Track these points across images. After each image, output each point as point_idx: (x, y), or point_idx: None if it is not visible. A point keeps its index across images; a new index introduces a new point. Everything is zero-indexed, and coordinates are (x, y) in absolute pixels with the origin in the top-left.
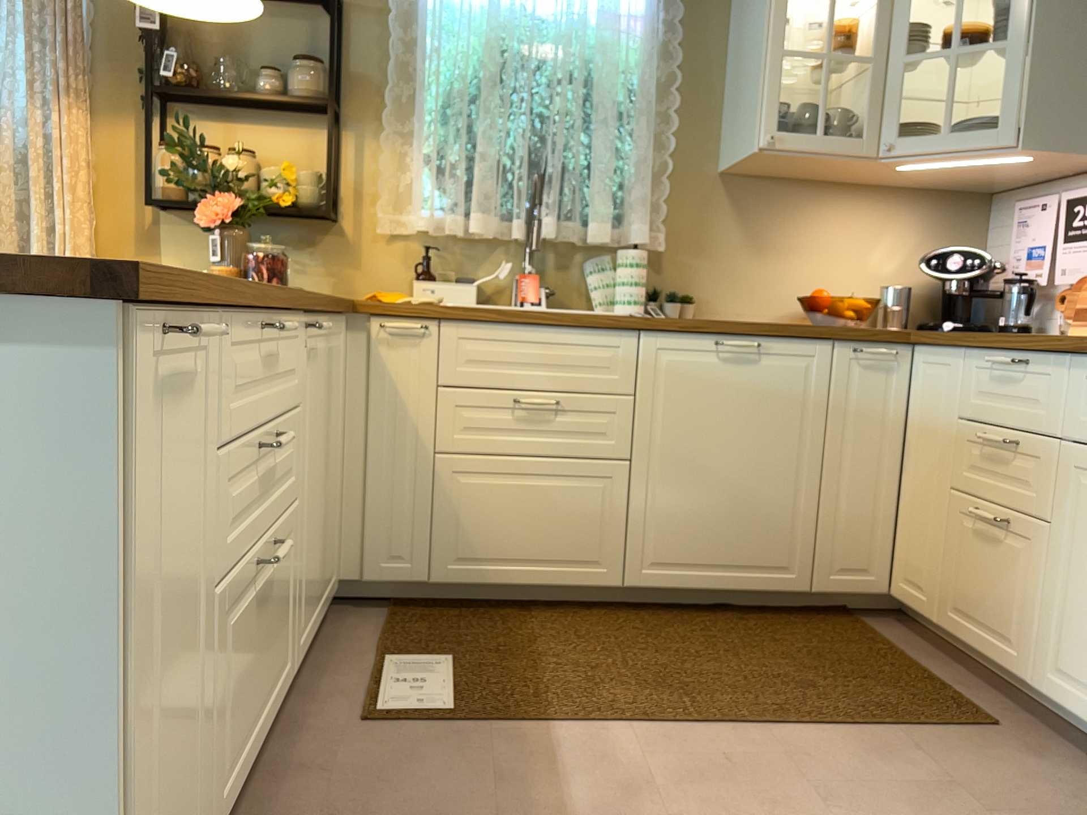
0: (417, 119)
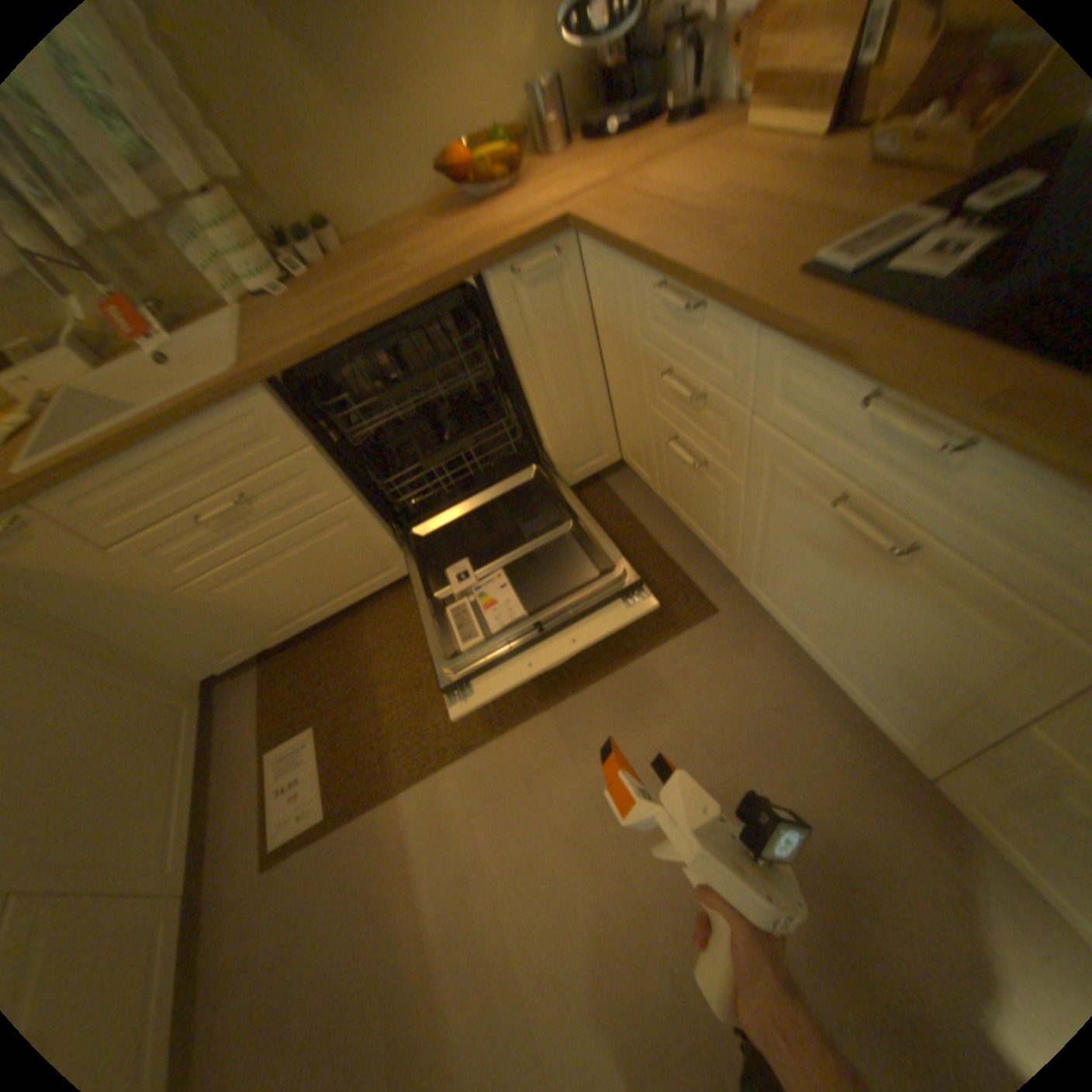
0: None
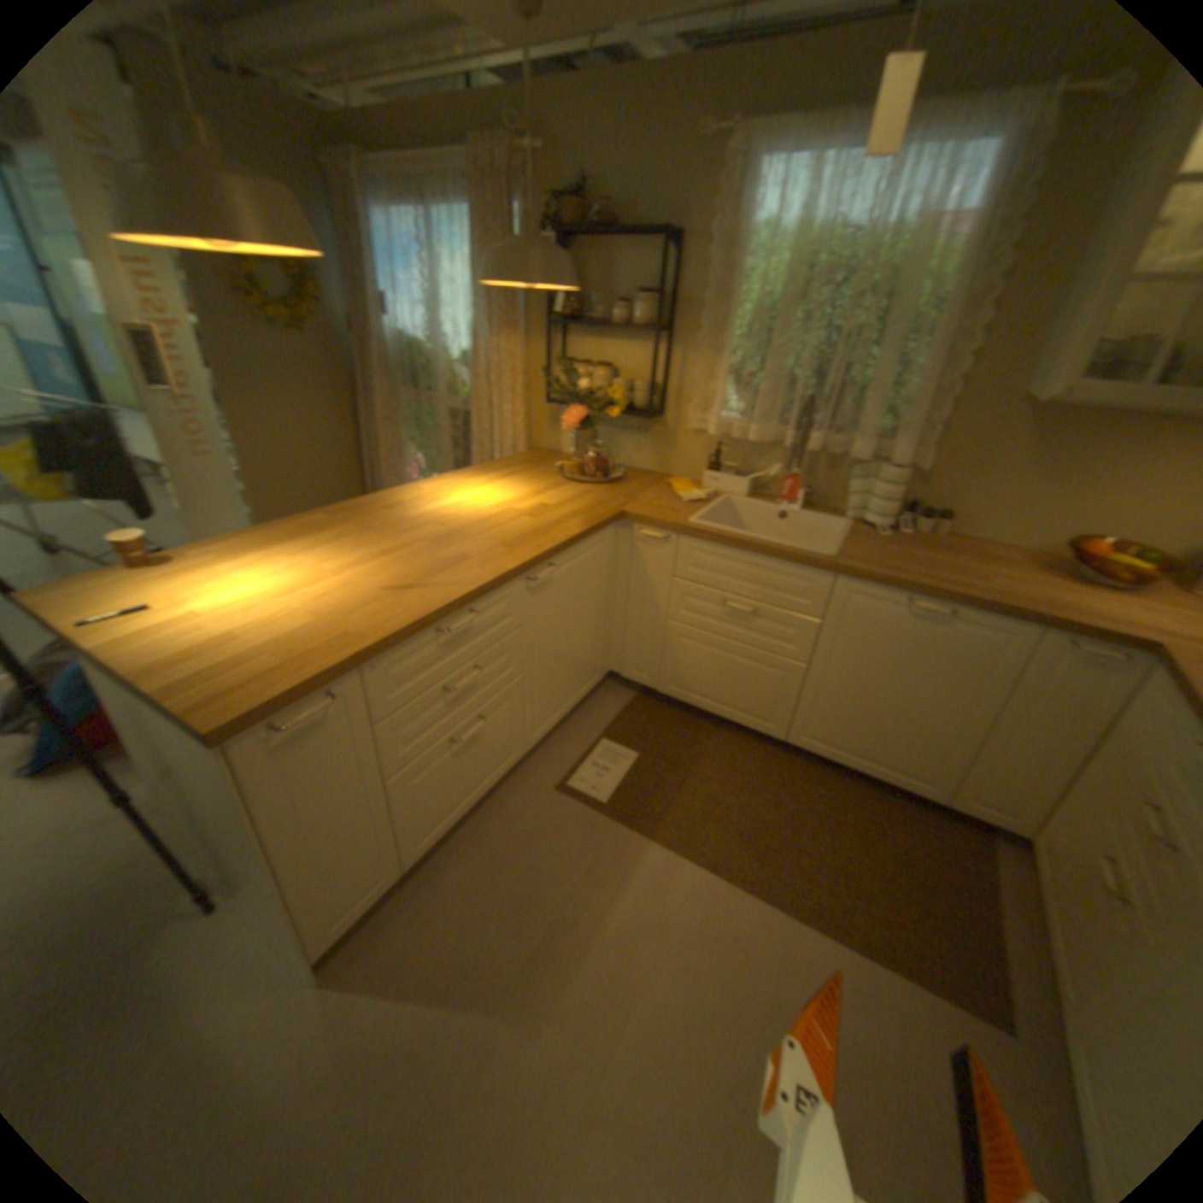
0: (727, 335)
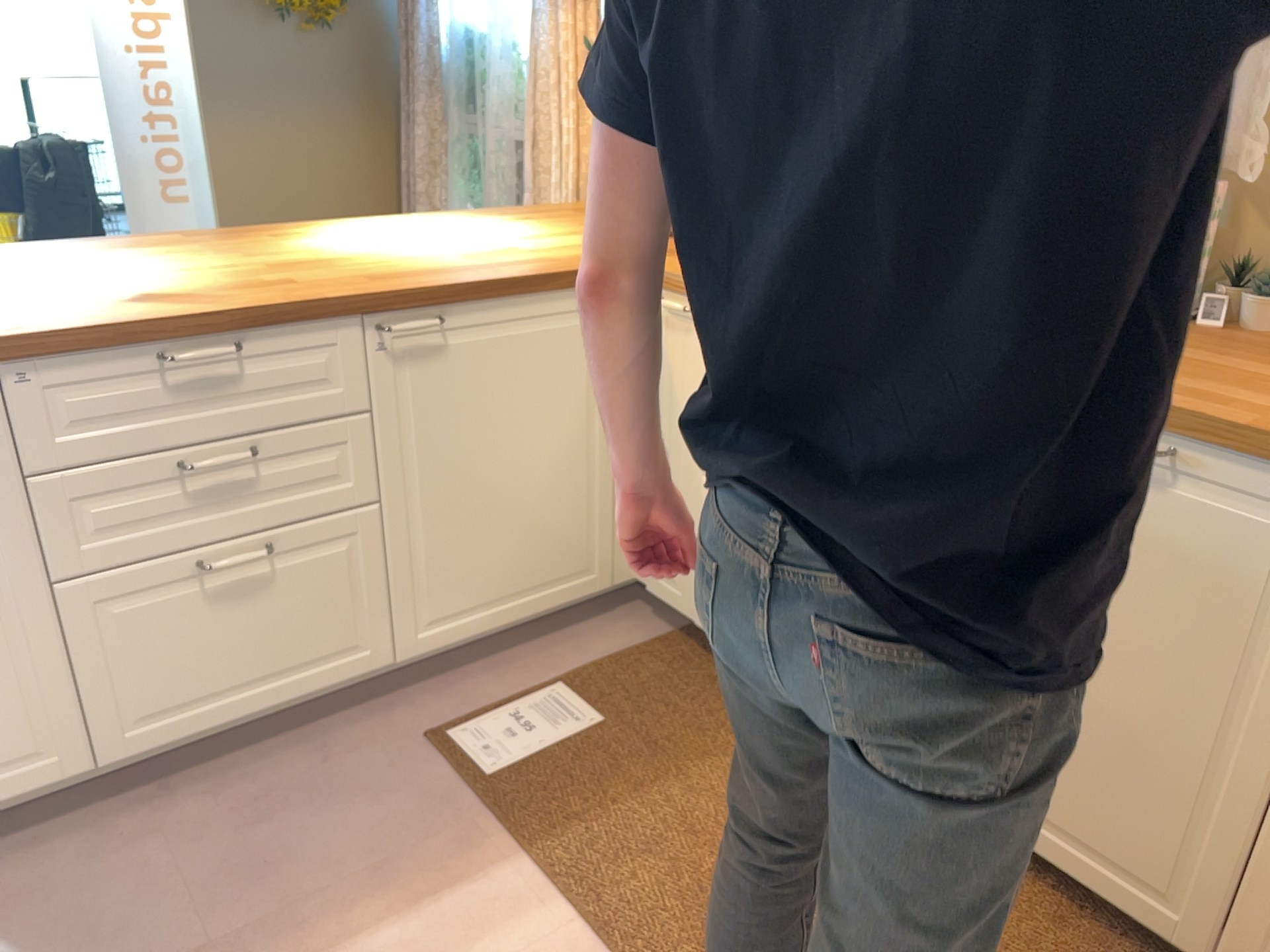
0: None
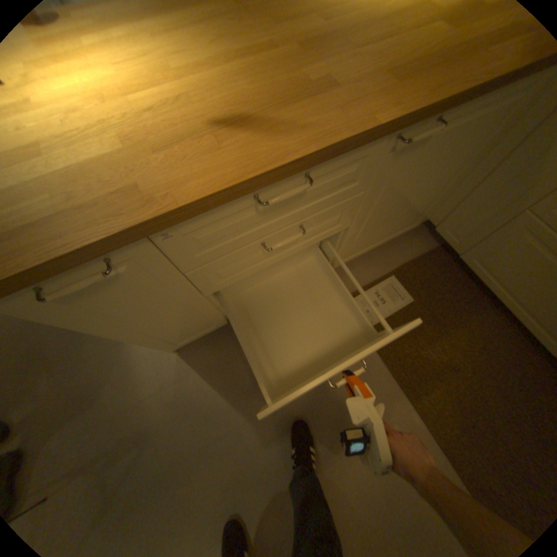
0: None
